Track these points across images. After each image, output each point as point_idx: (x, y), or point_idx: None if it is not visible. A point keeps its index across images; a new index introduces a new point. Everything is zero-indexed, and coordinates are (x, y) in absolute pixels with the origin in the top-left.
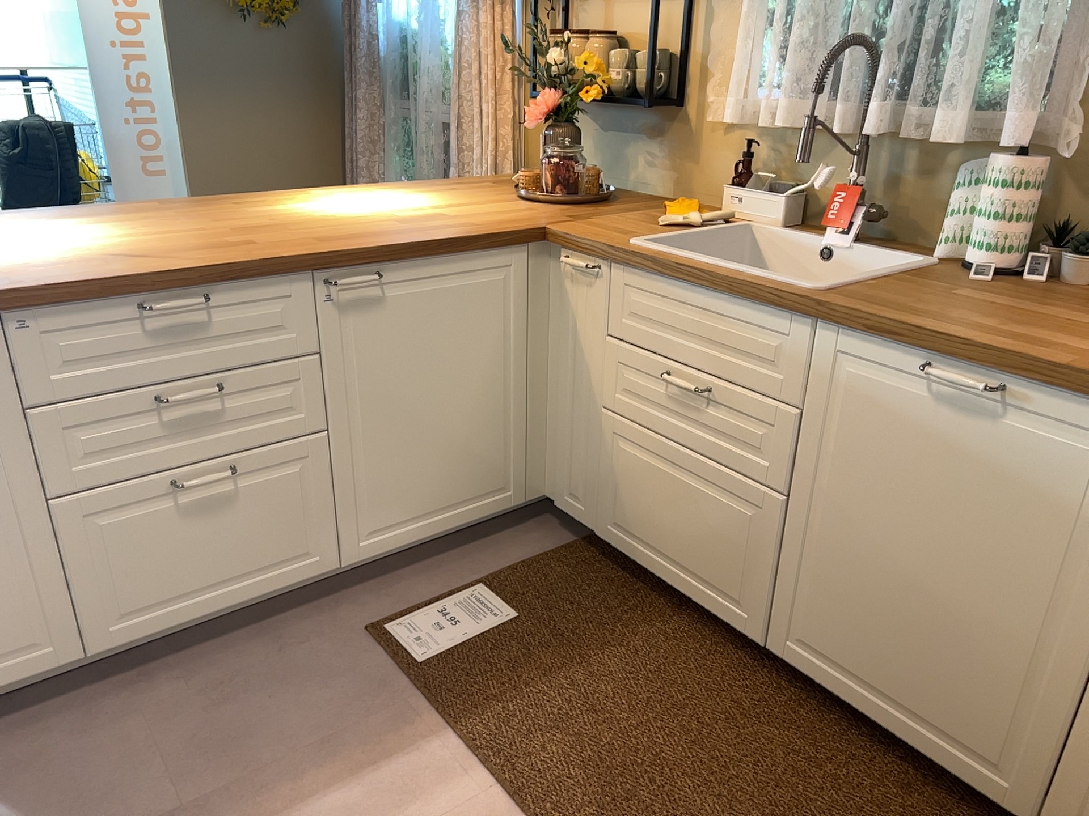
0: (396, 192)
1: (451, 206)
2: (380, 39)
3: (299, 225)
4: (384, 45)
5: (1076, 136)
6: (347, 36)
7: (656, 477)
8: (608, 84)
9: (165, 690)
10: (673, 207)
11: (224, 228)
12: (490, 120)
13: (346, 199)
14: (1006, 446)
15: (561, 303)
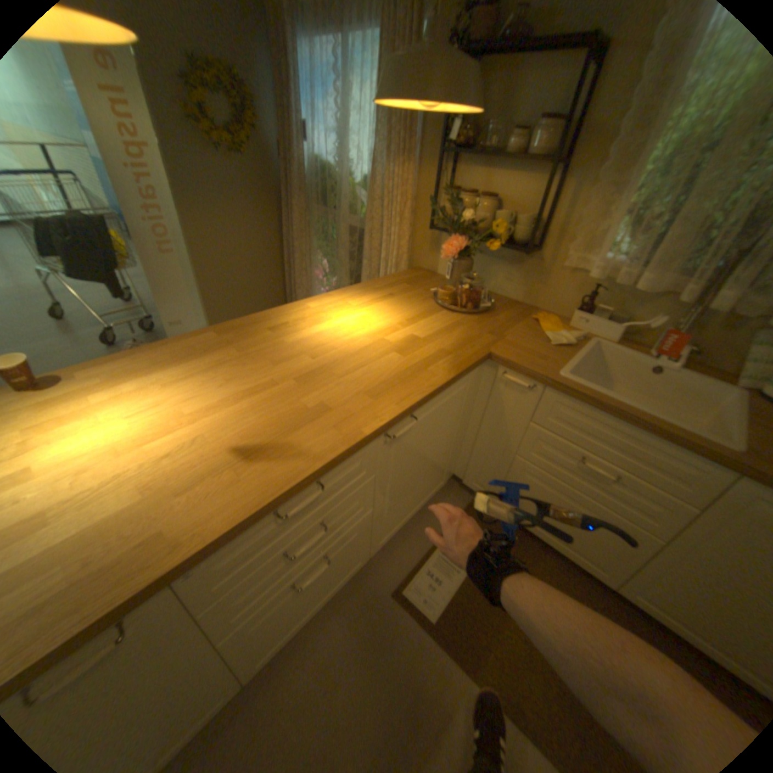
0: (362, 302)
1: (410, 321)
2: (304, 165)
3: (337, 366)
4: (306, 168)
5: None
6: (278, 159)
7: (553, 500)
8: (504, 236)
9: (292, 681)
10: (546, 322)
11: (287, 376)
12: (395, 236)
13: (338, 315)
14: None
15: (489, 391)
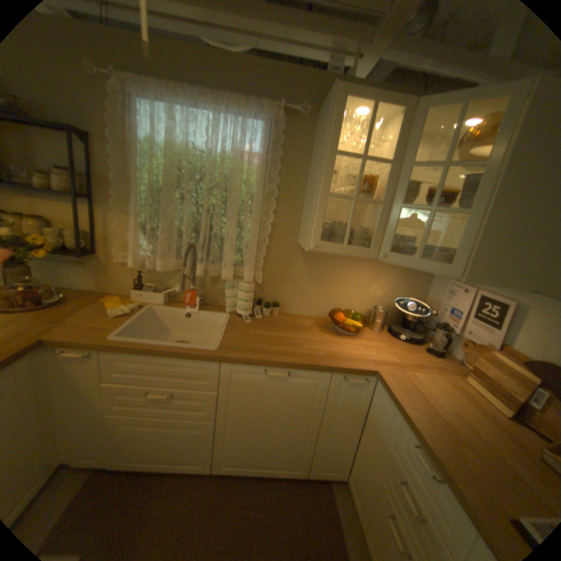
0: None
1: None
2: None
3: None
4: None
5: (263, 276)
6: None
7: (144, 436)
8: (50, 246)
9: None
10: (108, 303)
11: None
12: None
13: None
14: (291, 387)
15: (57, 373)
